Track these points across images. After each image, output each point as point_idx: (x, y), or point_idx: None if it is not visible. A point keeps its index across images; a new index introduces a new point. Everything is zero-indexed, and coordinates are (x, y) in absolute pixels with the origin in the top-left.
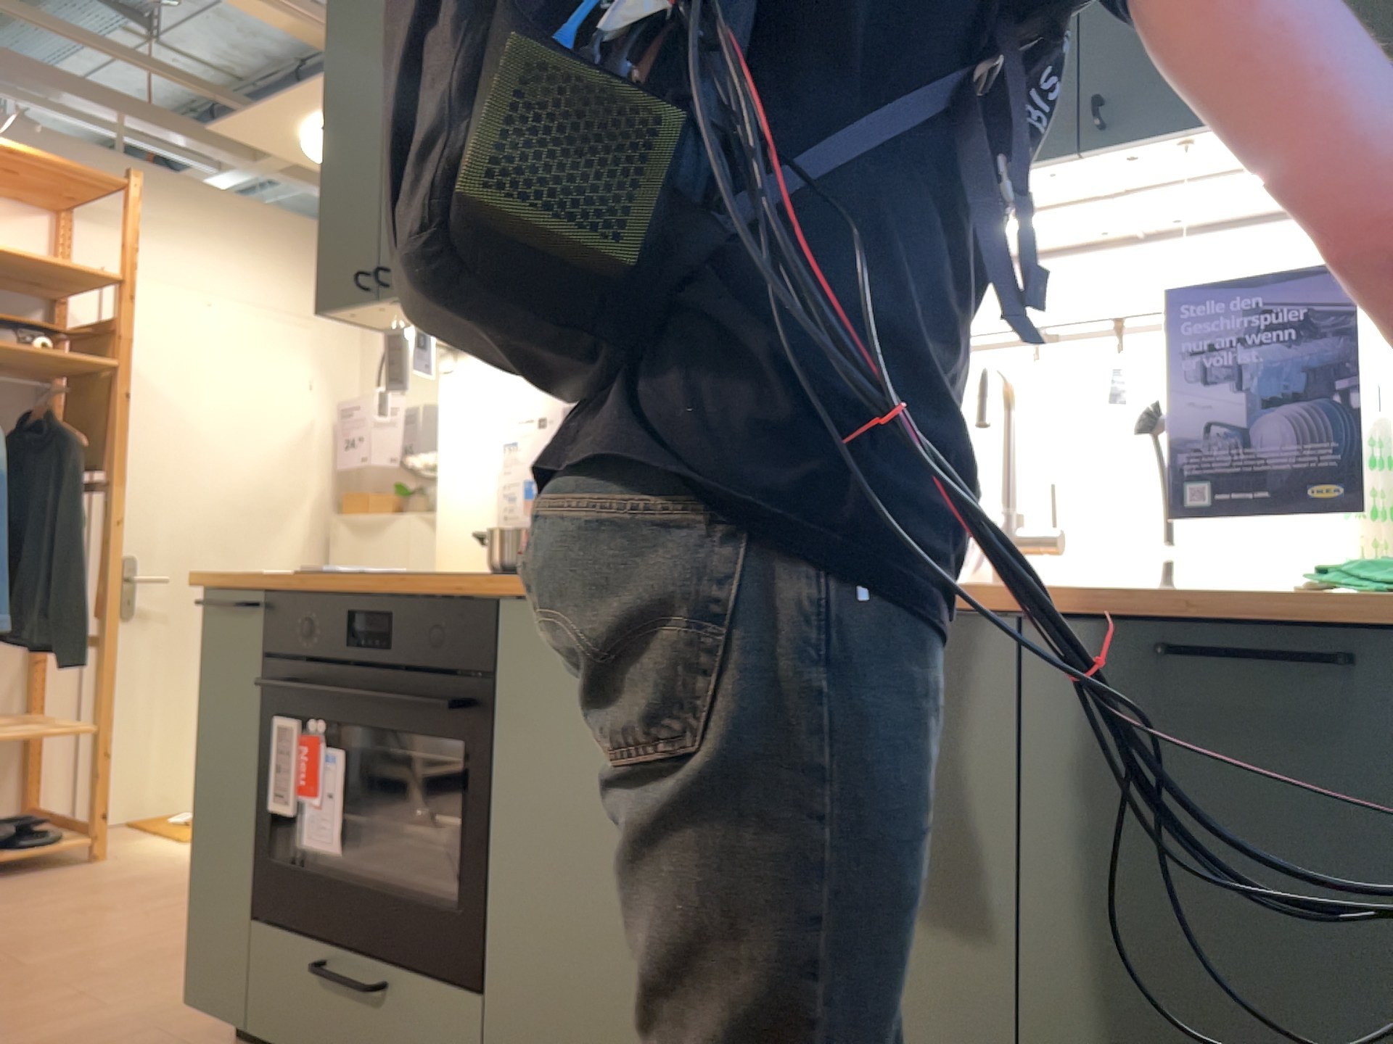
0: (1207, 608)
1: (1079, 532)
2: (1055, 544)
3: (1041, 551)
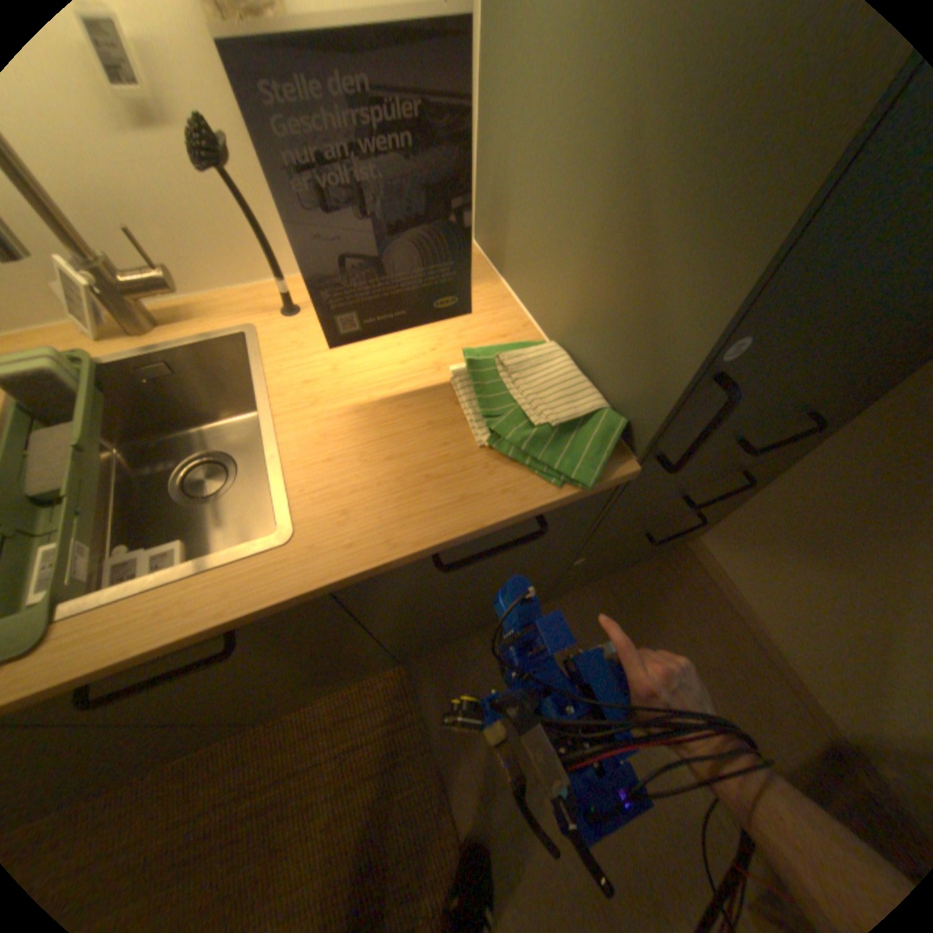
0: (462, 541)
1: (165, 245)
2: (161, 282)
3: (149, 289)
